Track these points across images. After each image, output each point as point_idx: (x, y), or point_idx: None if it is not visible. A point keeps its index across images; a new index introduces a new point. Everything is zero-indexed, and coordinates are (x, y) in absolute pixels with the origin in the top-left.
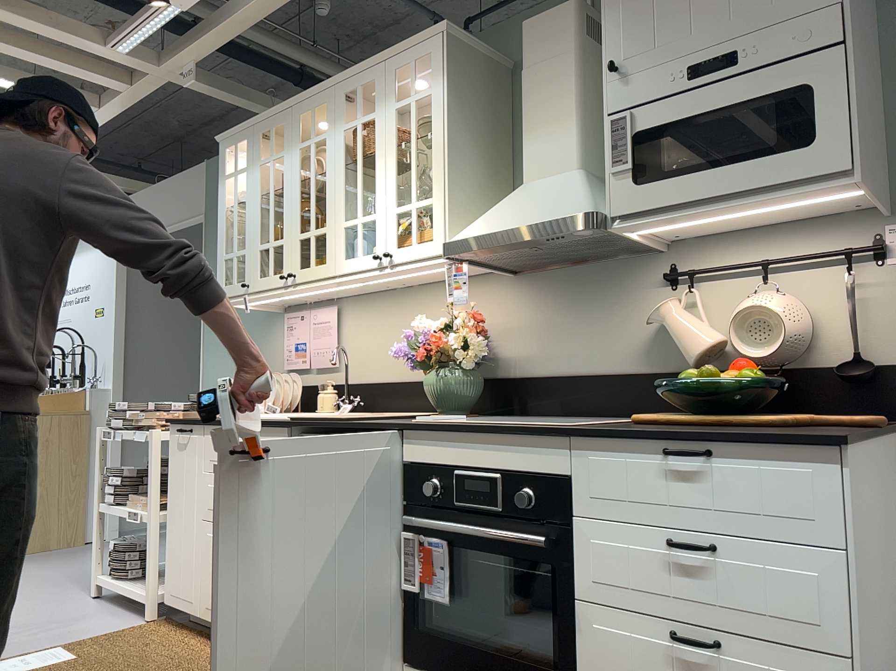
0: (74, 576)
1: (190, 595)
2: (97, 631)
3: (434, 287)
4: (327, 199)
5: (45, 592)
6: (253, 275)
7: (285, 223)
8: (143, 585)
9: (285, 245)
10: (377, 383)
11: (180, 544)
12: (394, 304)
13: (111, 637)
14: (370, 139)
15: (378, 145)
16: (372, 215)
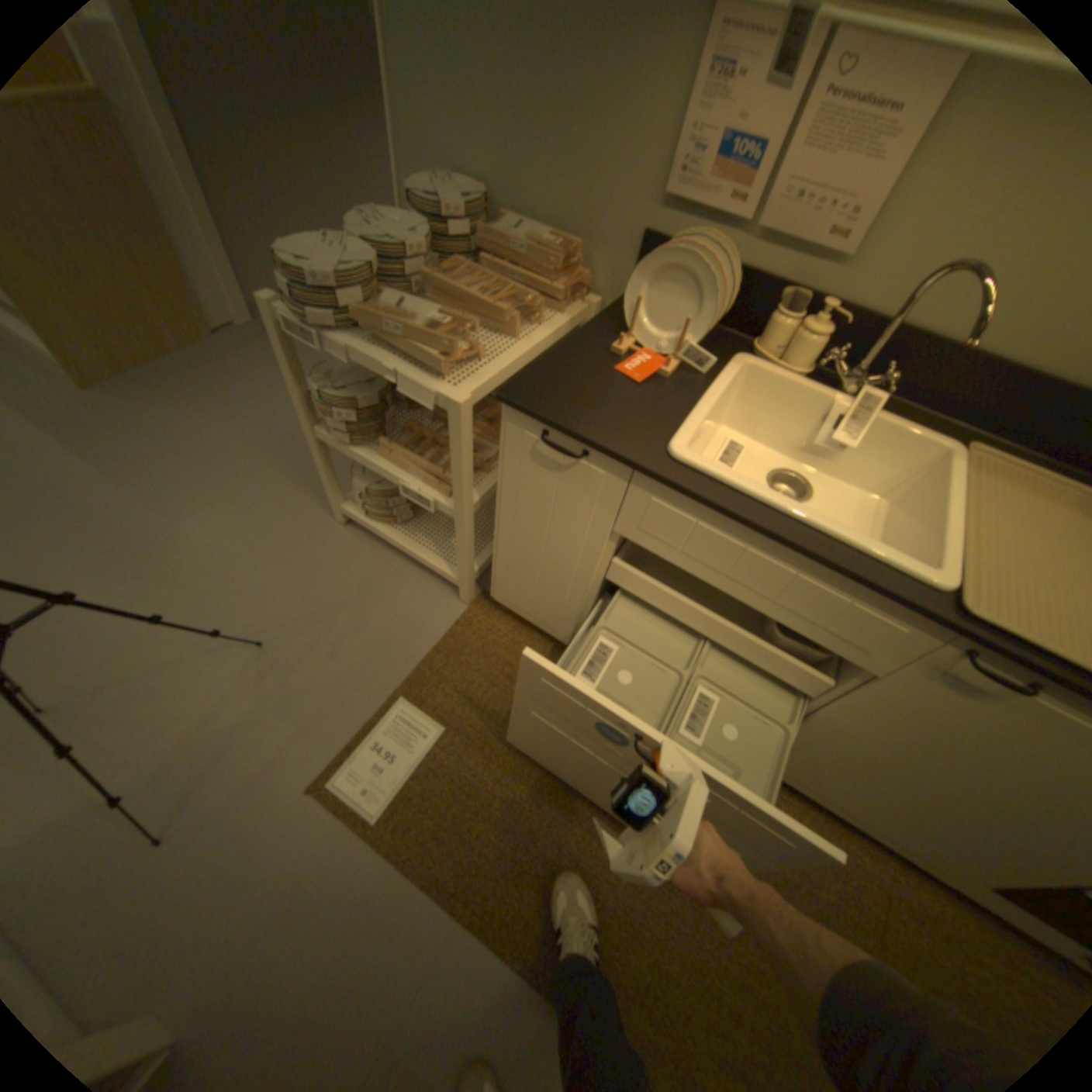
0: (267, 453)
1: (553, 625)
2: (415, 635)
3: None
4: None
5: (259, 506)
6: None
7: None
8: (422, 533)
9: None
10: (954, 339)
11: (531, 572)
12: None
13: (448, 657)
14: None
15: None
16: None
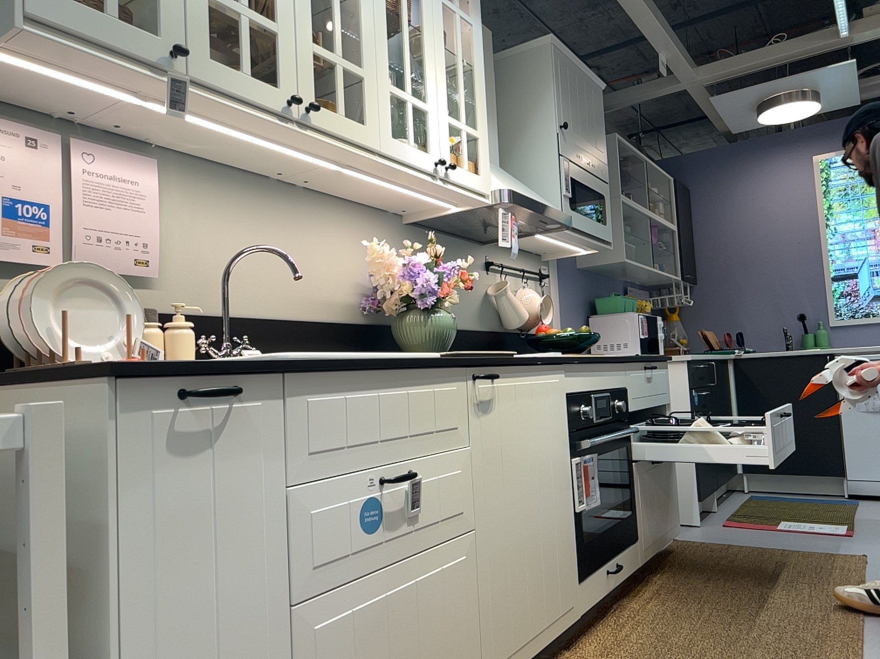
0: None
1: None
2: None
3: (327, 201)
4: (364, 30)
5: None
6: (190, 40)
7: (282, 0)
8: None
9: (283, 41)
10: (245, 318)
11: None
12: (269, 202)
13: None
14: (406, 2)
15: (428, 24)
16: (425, 105)
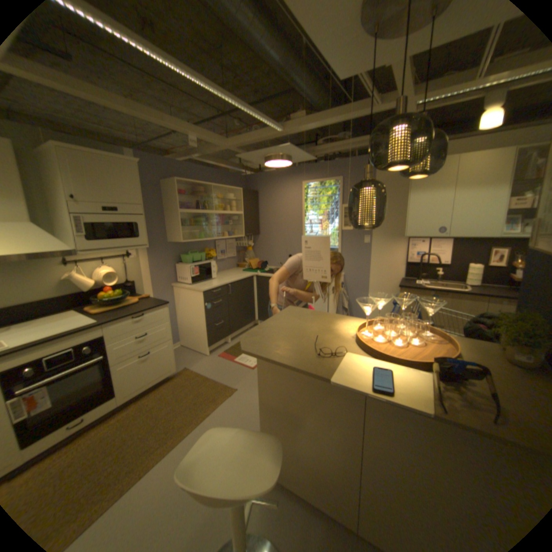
0: None
1: None
2: None
3: None
4: None
5: None
6: None
7: None
8: None
9: None
10: None
11: None
12: None
13: None
14: None
15: None
16: None
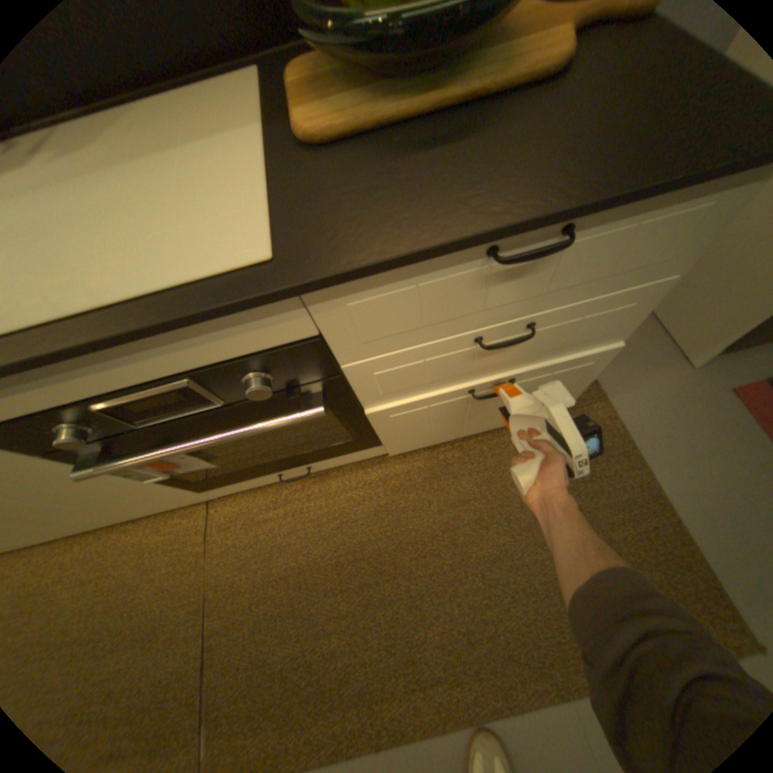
0: None
1: None
2: None
3: None
4: None
5: None
6: None
7: None
8: None
9: None
10: None
11: None
12: None
13: None
14: None
15: None
16: None
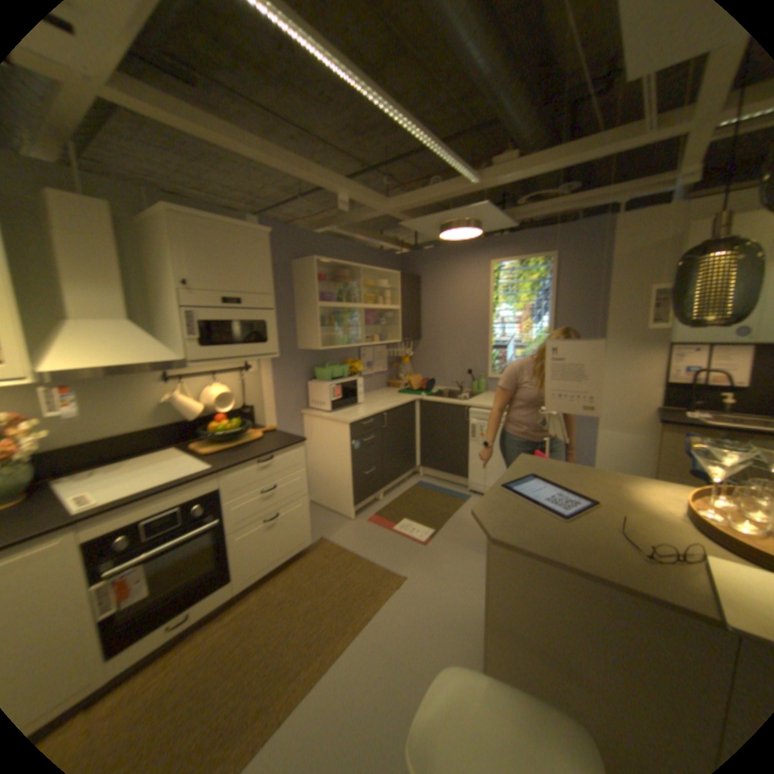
0: None
1: None
2: None
3: None
4: None
5: None
6: None
7: None
8: None
9: None
10: None
11: None
12: None
13: None
14: None
15: None
16: None
